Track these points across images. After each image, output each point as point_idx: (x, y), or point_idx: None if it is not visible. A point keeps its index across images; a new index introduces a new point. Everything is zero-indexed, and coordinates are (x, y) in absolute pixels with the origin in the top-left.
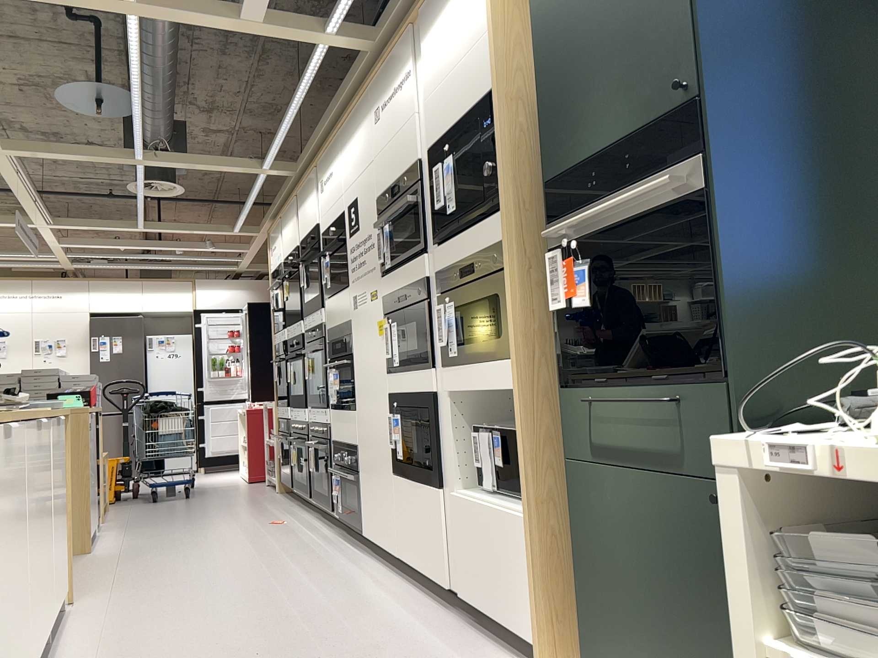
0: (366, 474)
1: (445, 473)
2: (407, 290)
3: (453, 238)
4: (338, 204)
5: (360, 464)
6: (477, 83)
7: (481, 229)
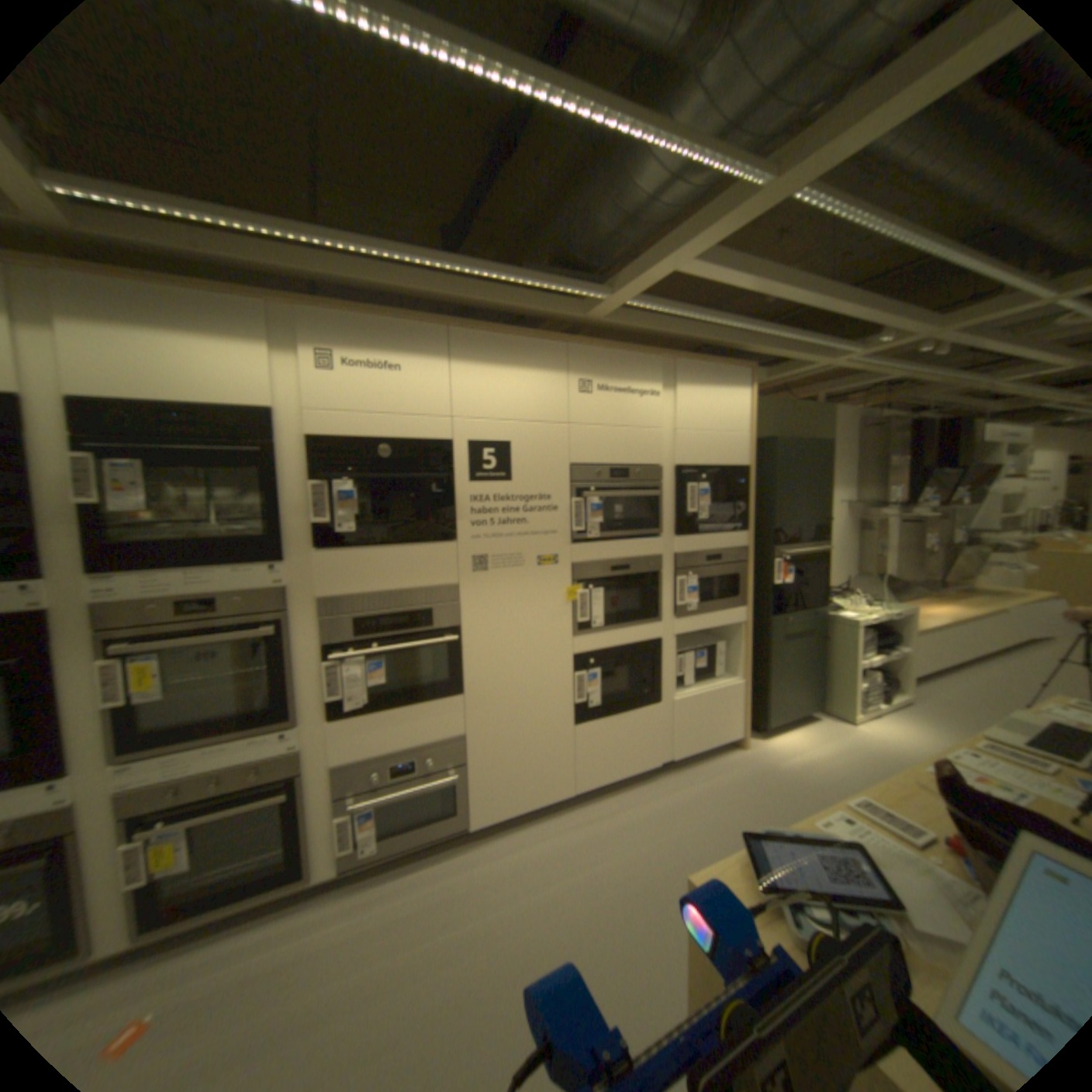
0: (492, 757)
1: (663, 690)
2: (629, 563)
3: (695, 535)
4: (429, 425)
5: (474, 752)
6: (734, 455)
7: (727, 537)
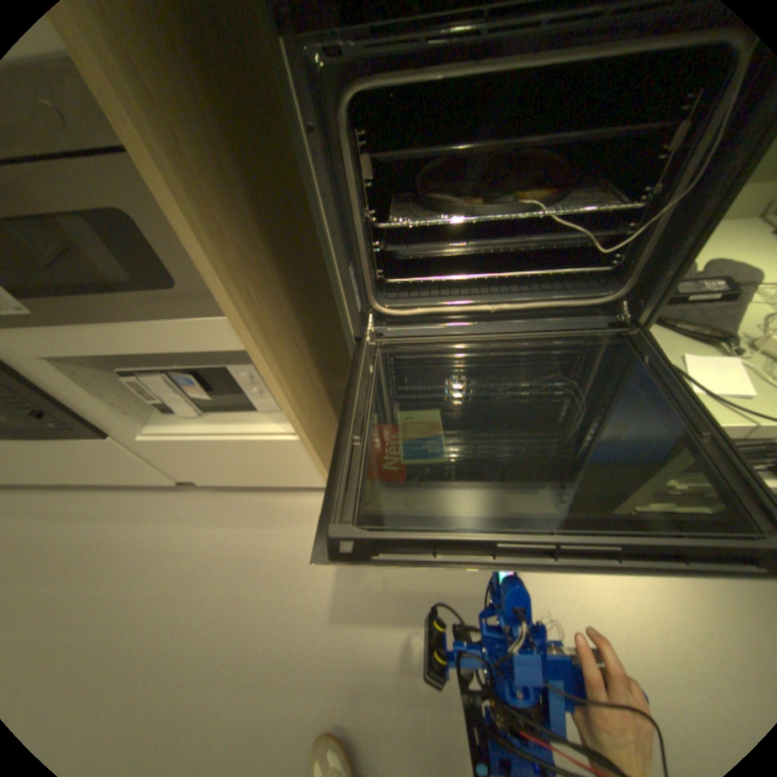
0: None
1: (95, 426)
2: None
3: None
4: None
5: None
6: None
7: None
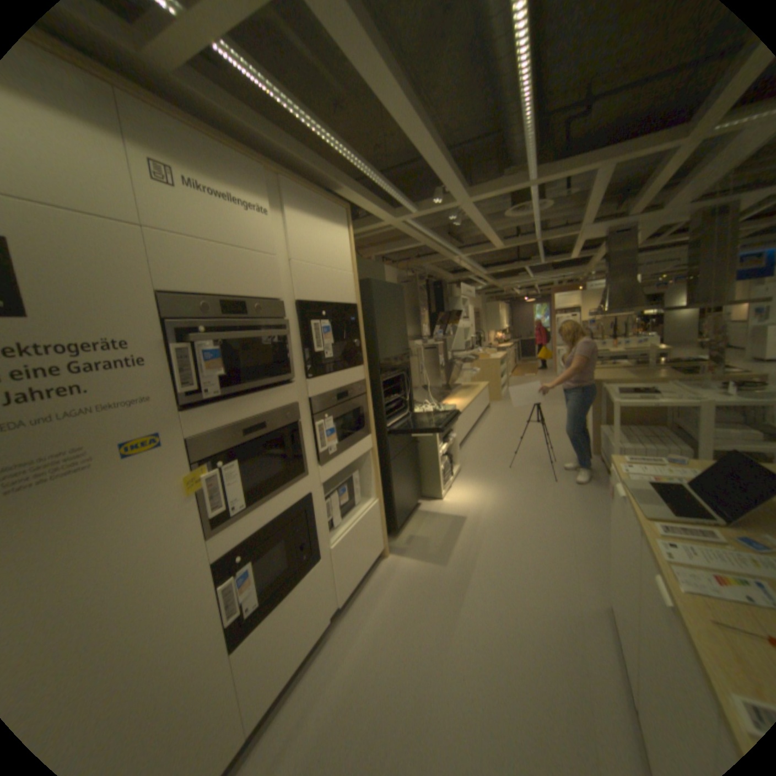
0: None
1: (319, 545)
2: (264, 419)
3: (324, 375)
4: None
5: None
6: (344, 293)
7: (349, 373)
